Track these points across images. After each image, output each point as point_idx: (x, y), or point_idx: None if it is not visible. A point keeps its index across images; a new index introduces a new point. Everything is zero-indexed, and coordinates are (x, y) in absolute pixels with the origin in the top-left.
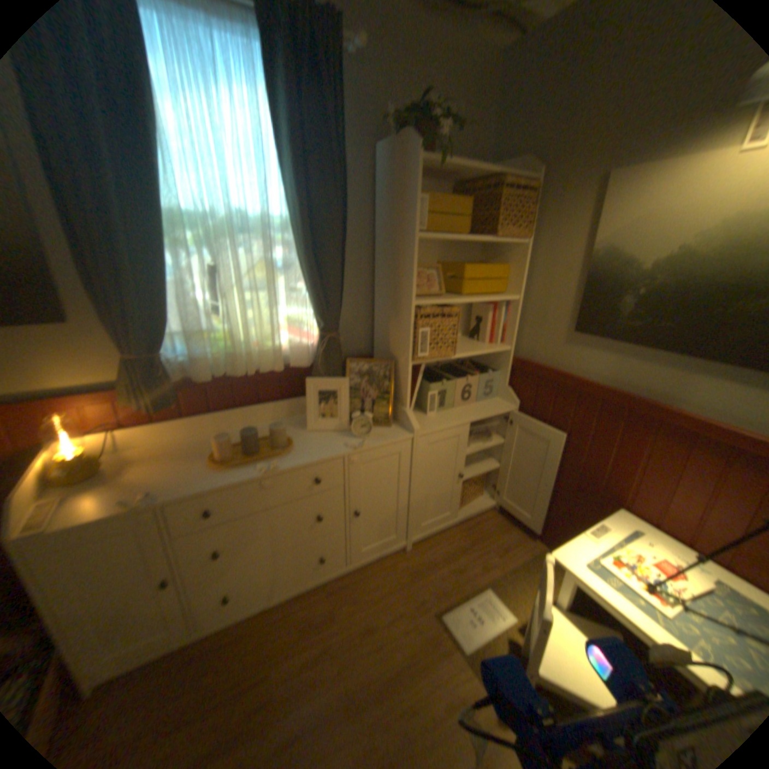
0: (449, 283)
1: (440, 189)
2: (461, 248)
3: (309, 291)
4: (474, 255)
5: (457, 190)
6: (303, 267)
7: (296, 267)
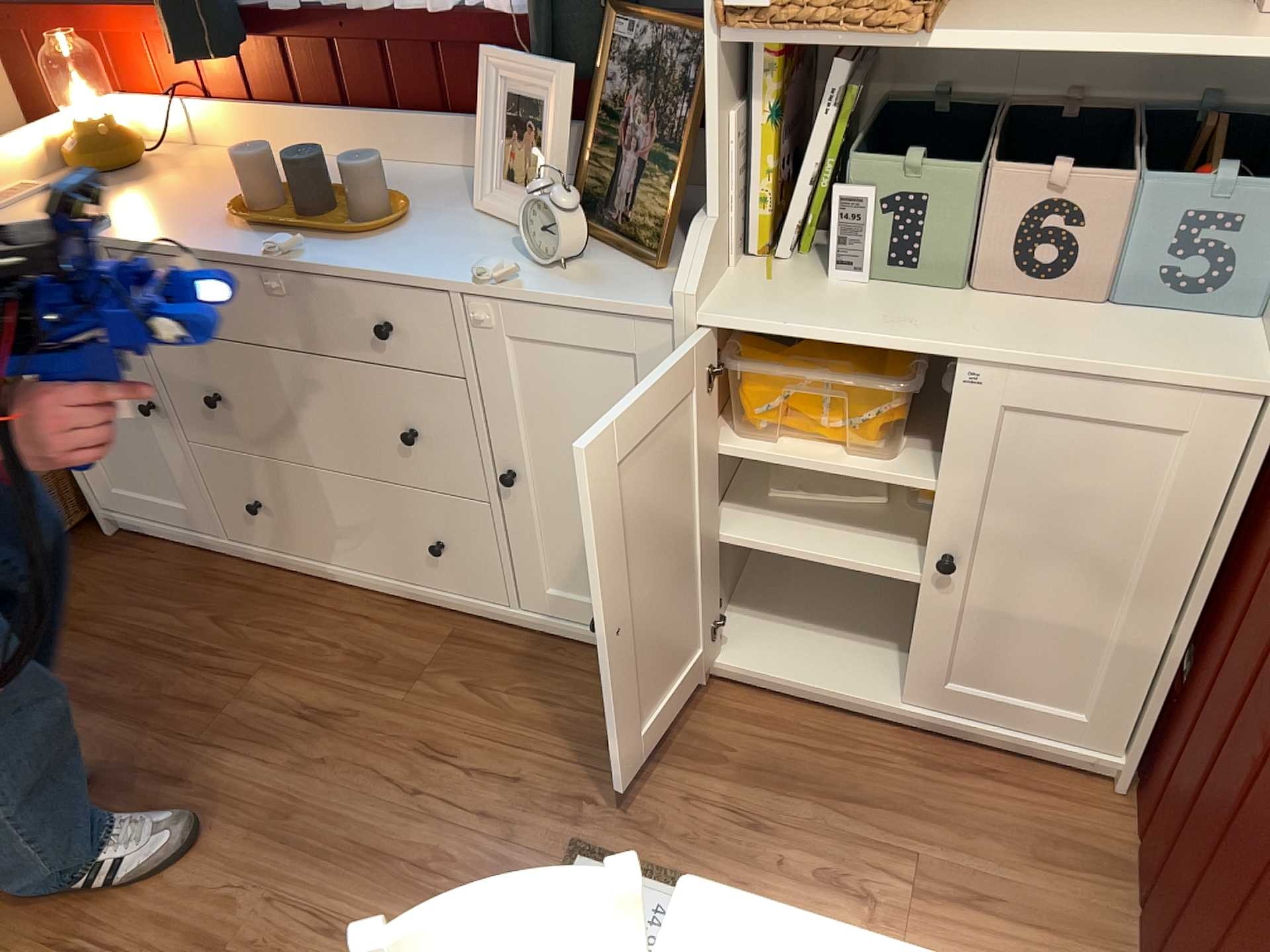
0: None
1: None
2: None
3: None
4: None
5: None
6: None
7: None
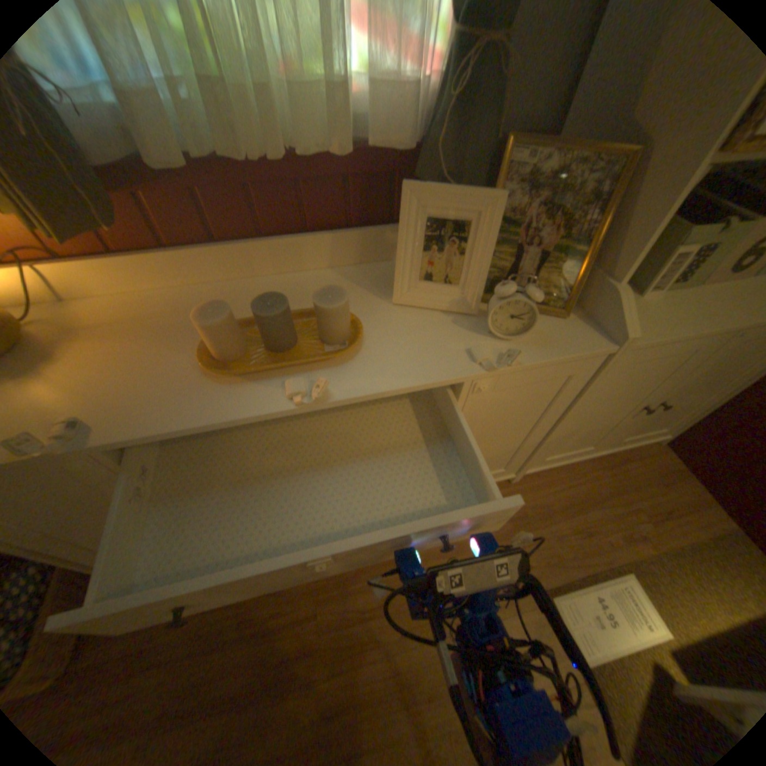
0: None
1: None
2: None
3: None
4: None
5: None
6: None
7: None
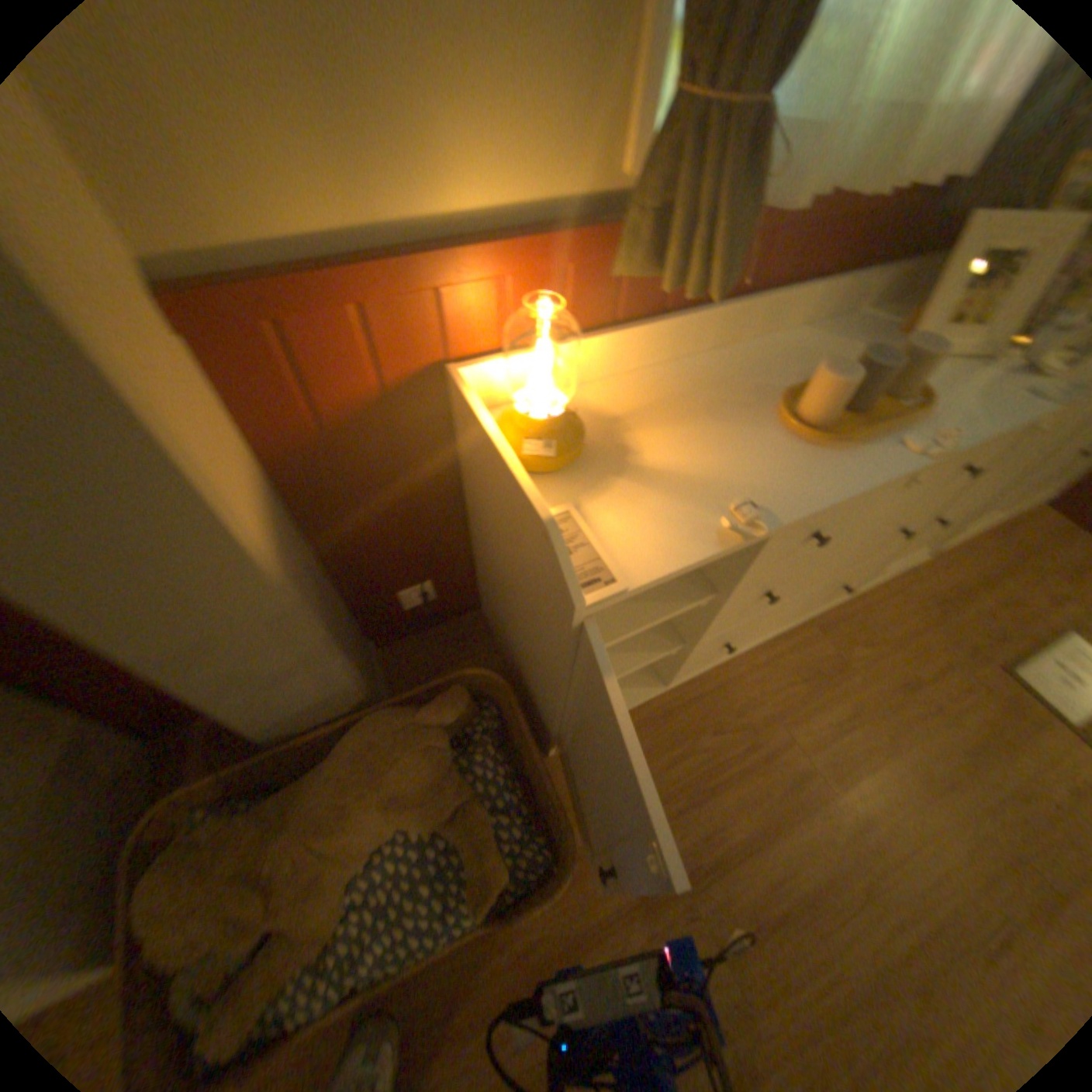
0: None
1: None
2: None
3: None
4: None
5: None
6: None
7: None
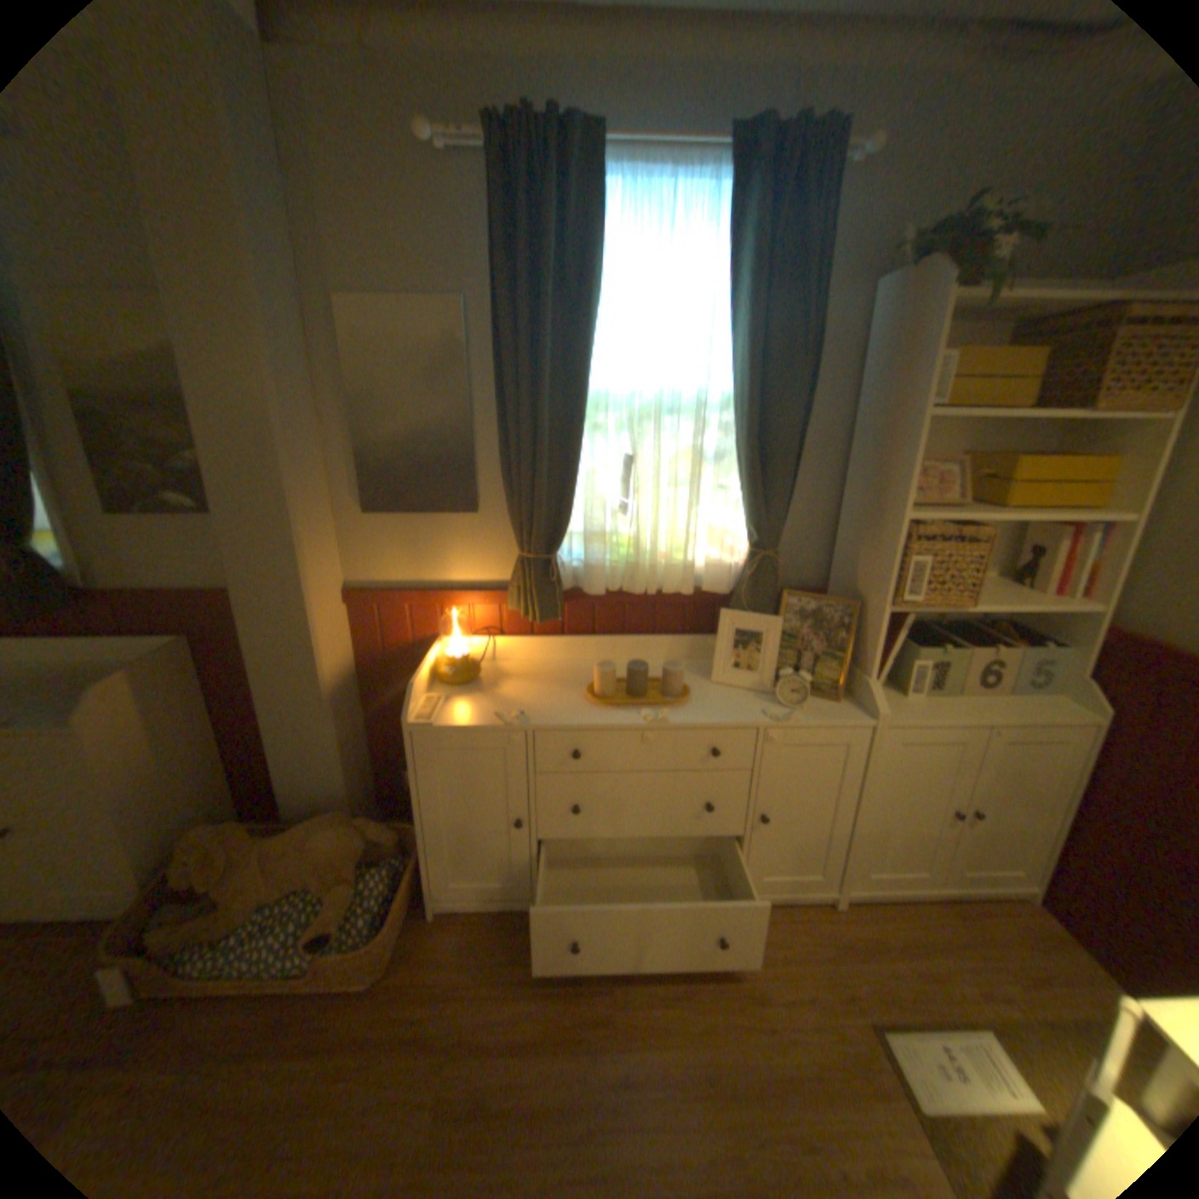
0: (984, 485)
1: (988, 332)
2: (1019, 426)
3: (744, 489)
4: (1046, 439)
5: (1023, 332)
6: (741, 456)
7: (732, 456)
